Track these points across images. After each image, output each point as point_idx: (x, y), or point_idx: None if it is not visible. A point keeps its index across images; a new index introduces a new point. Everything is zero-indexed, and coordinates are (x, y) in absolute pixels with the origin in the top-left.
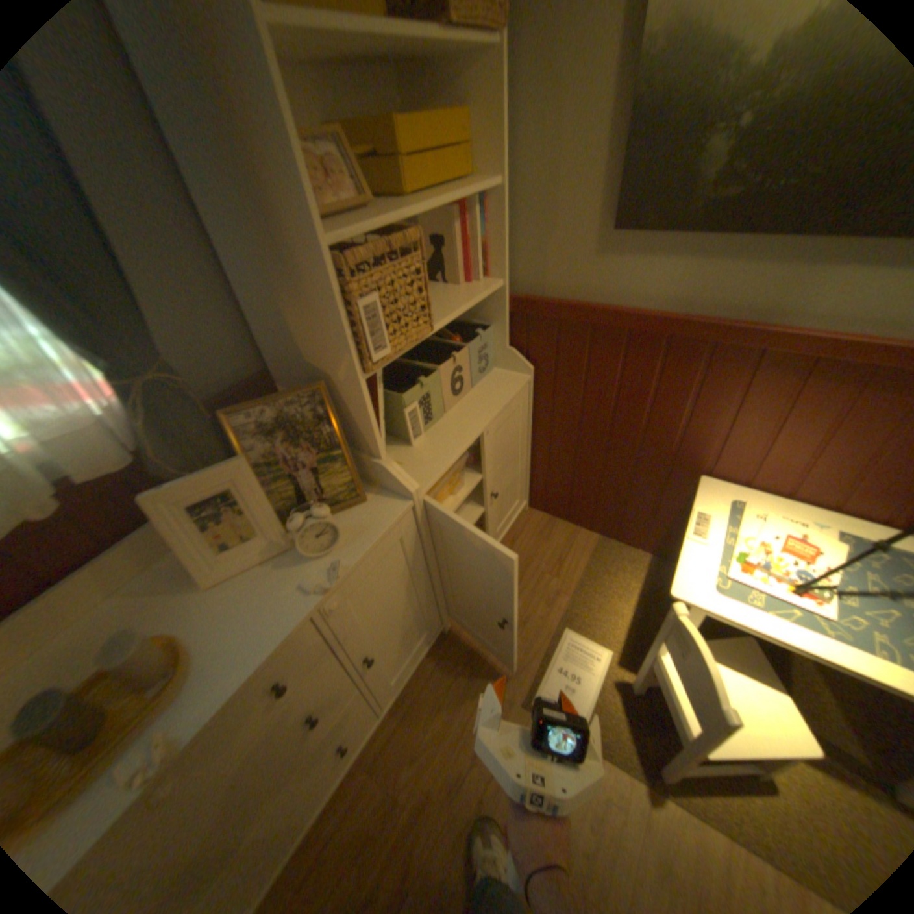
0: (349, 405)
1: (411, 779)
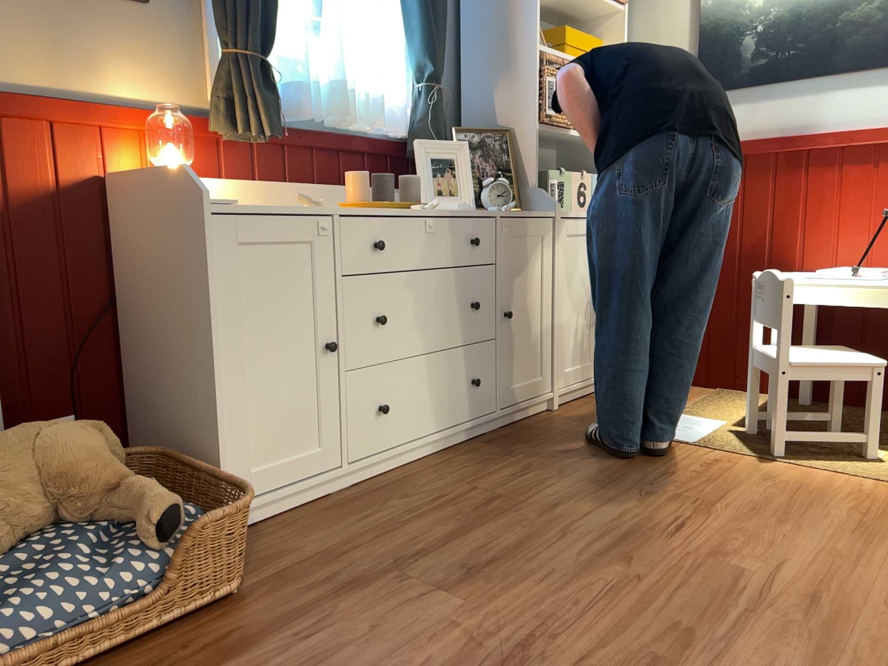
0: (521, 148)
1: (527, 447)
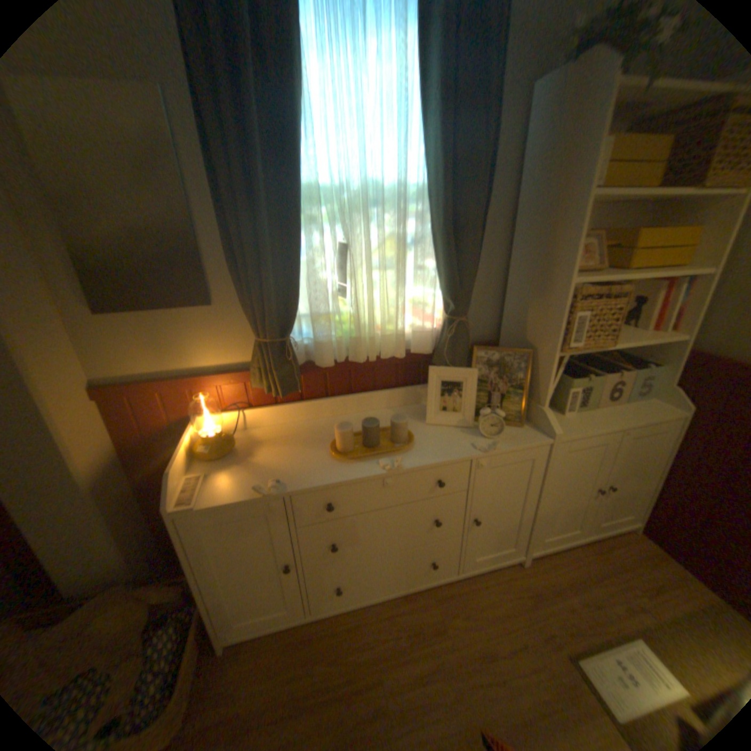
0: (540, 369)
1: (462, 630)
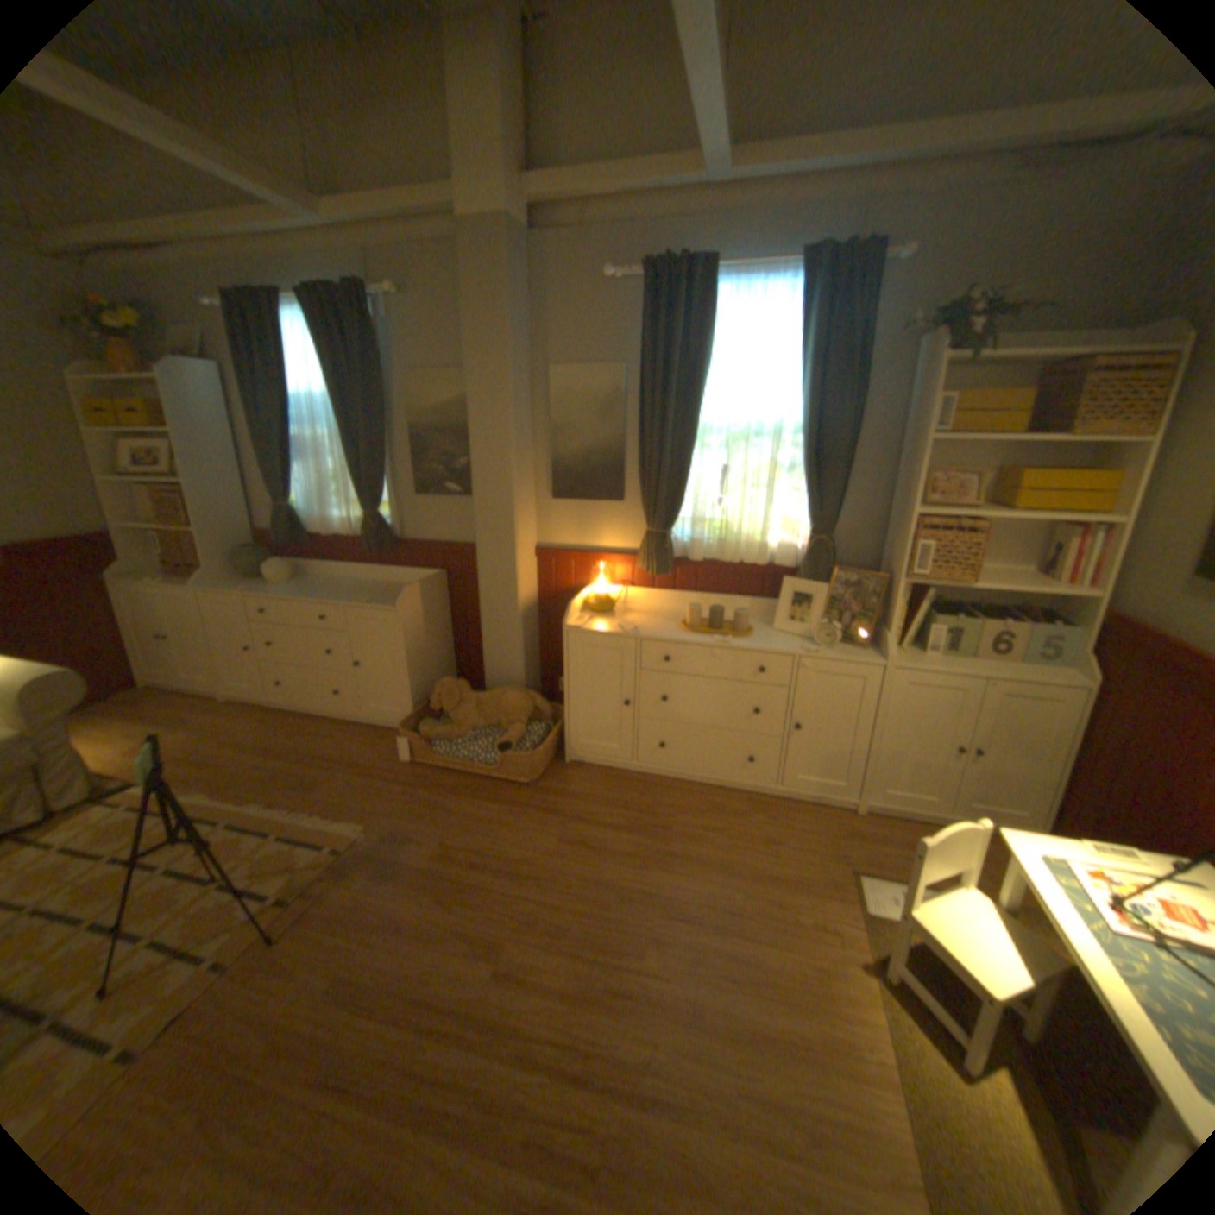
0: (892, 596)
1: (760, 822)
